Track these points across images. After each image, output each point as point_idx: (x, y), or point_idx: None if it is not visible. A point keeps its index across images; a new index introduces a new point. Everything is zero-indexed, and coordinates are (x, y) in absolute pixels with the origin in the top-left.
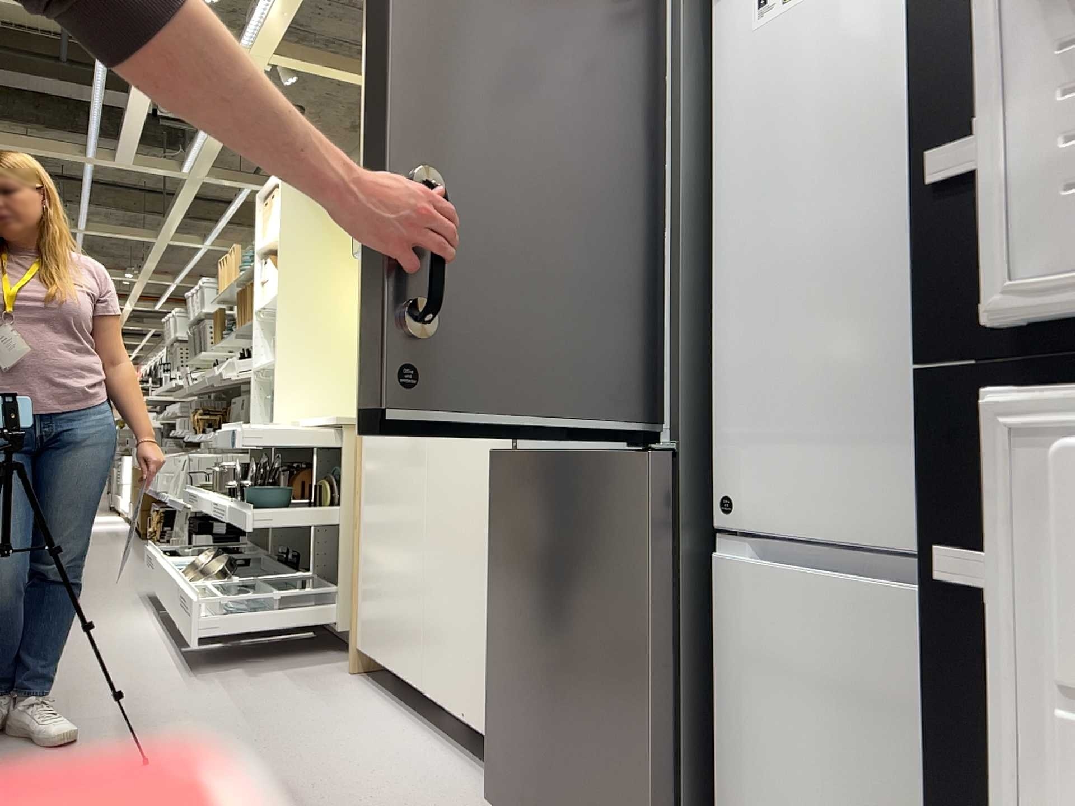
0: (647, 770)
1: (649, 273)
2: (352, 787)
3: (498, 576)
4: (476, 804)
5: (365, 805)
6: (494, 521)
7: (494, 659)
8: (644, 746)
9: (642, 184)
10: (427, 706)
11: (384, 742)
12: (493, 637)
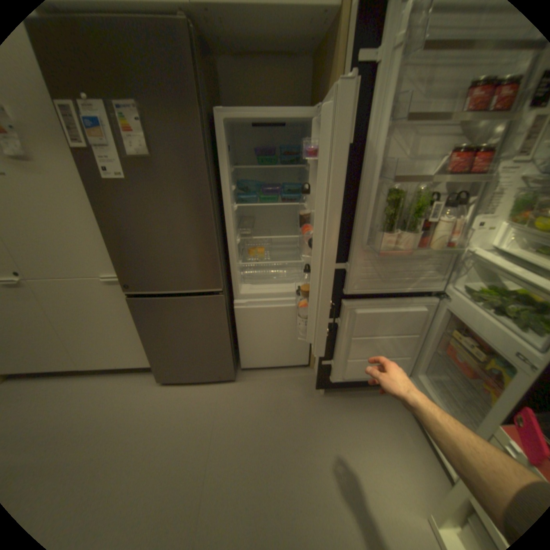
0: (227, 354)
1: (215, 249)
2: (98, 414)
3: (146, 331)
4: (146, 384)
5: (114, 414)
6: (137, 317)
7: (149, 352)
8: (226, 350)
9: (208, 222)
10: (69, 370)
11: (78, 393)
12: (147, 347)
